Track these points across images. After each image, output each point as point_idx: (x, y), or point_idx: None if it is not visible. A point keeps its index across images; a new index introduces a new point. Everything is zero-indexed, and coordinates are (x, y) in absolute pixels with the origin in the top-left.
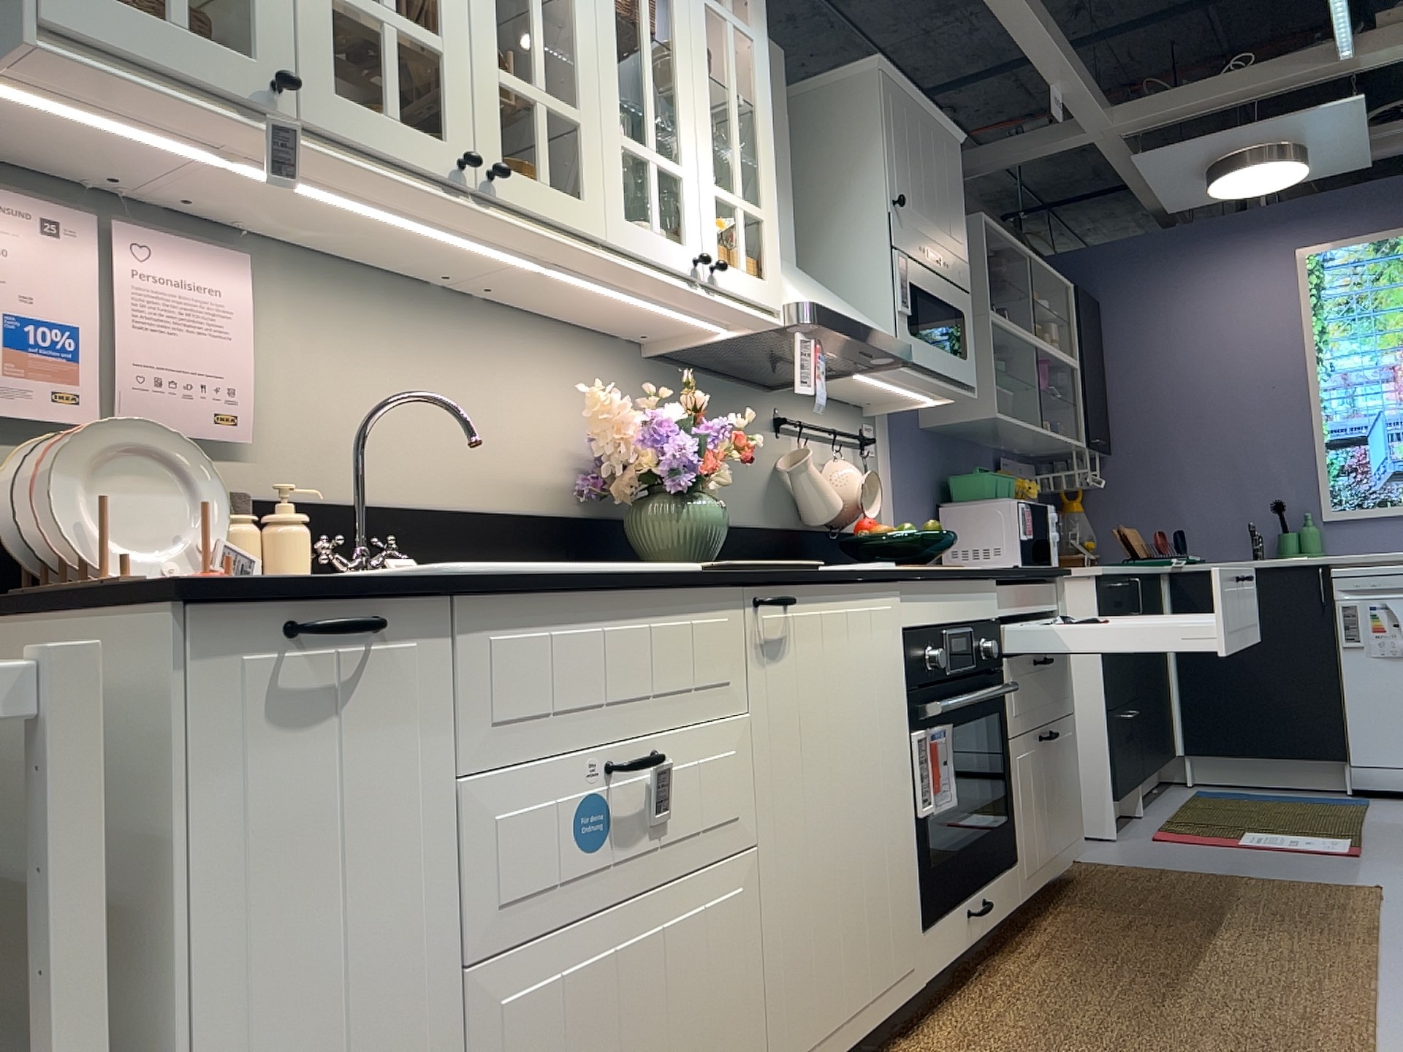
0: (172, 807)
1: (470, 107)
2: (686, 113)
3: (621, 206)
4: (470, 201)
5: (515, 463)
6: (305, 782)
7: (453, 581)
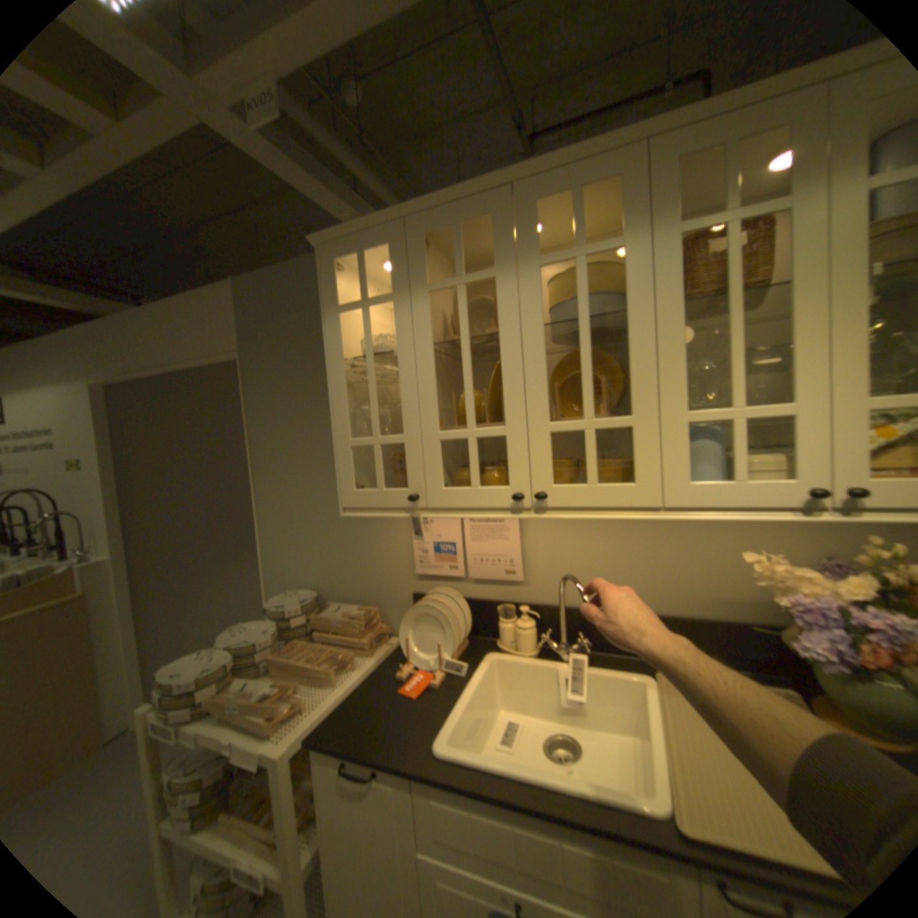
0: (317, 805)
1: (527, 459)
2: (808, 343)
3: (684, 474)
4: (531, 512)
5: (713, 588)
6: (353, 821)
7: (404, 776)
